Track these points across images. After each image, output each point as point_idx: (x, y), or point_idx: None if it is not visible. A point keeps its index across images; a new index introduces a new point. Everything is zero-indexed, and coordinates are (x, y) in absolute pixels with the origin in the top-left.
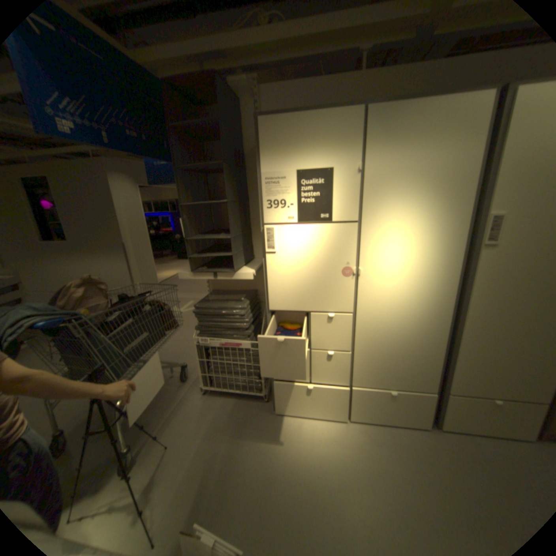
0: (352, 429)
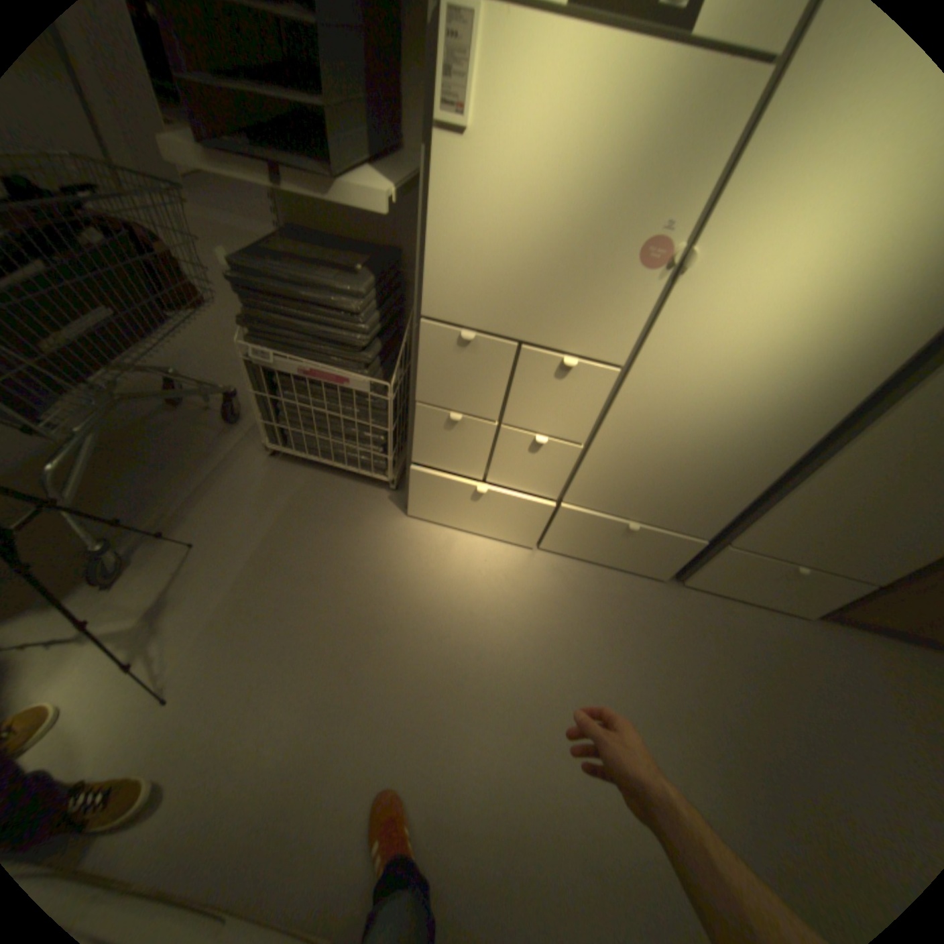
0: (538, 560)
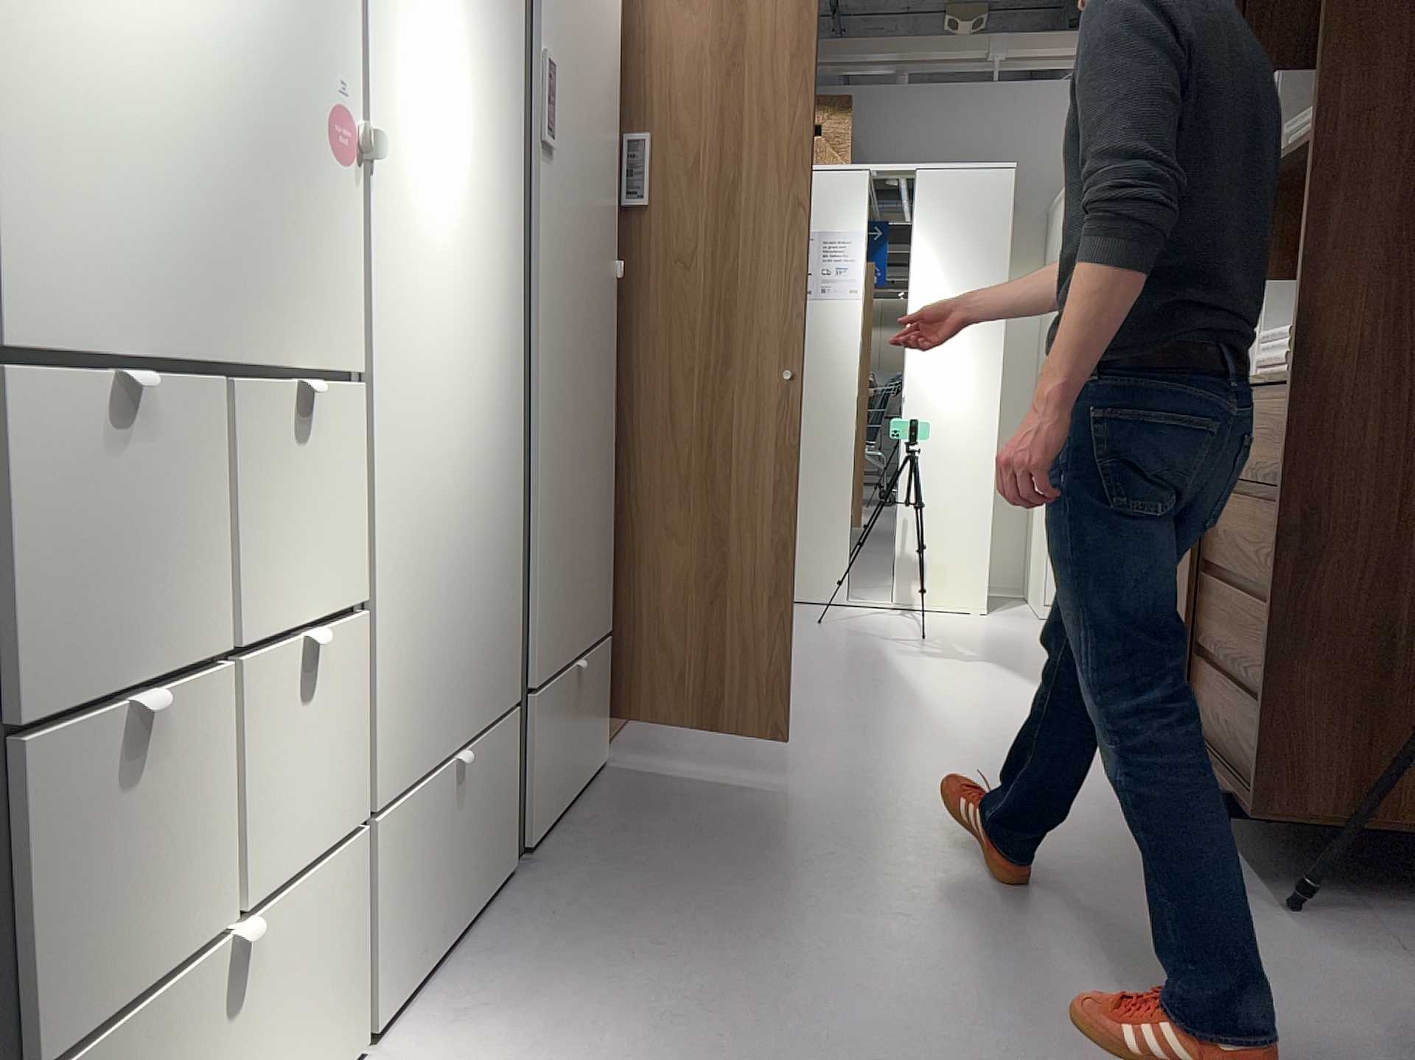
0: None
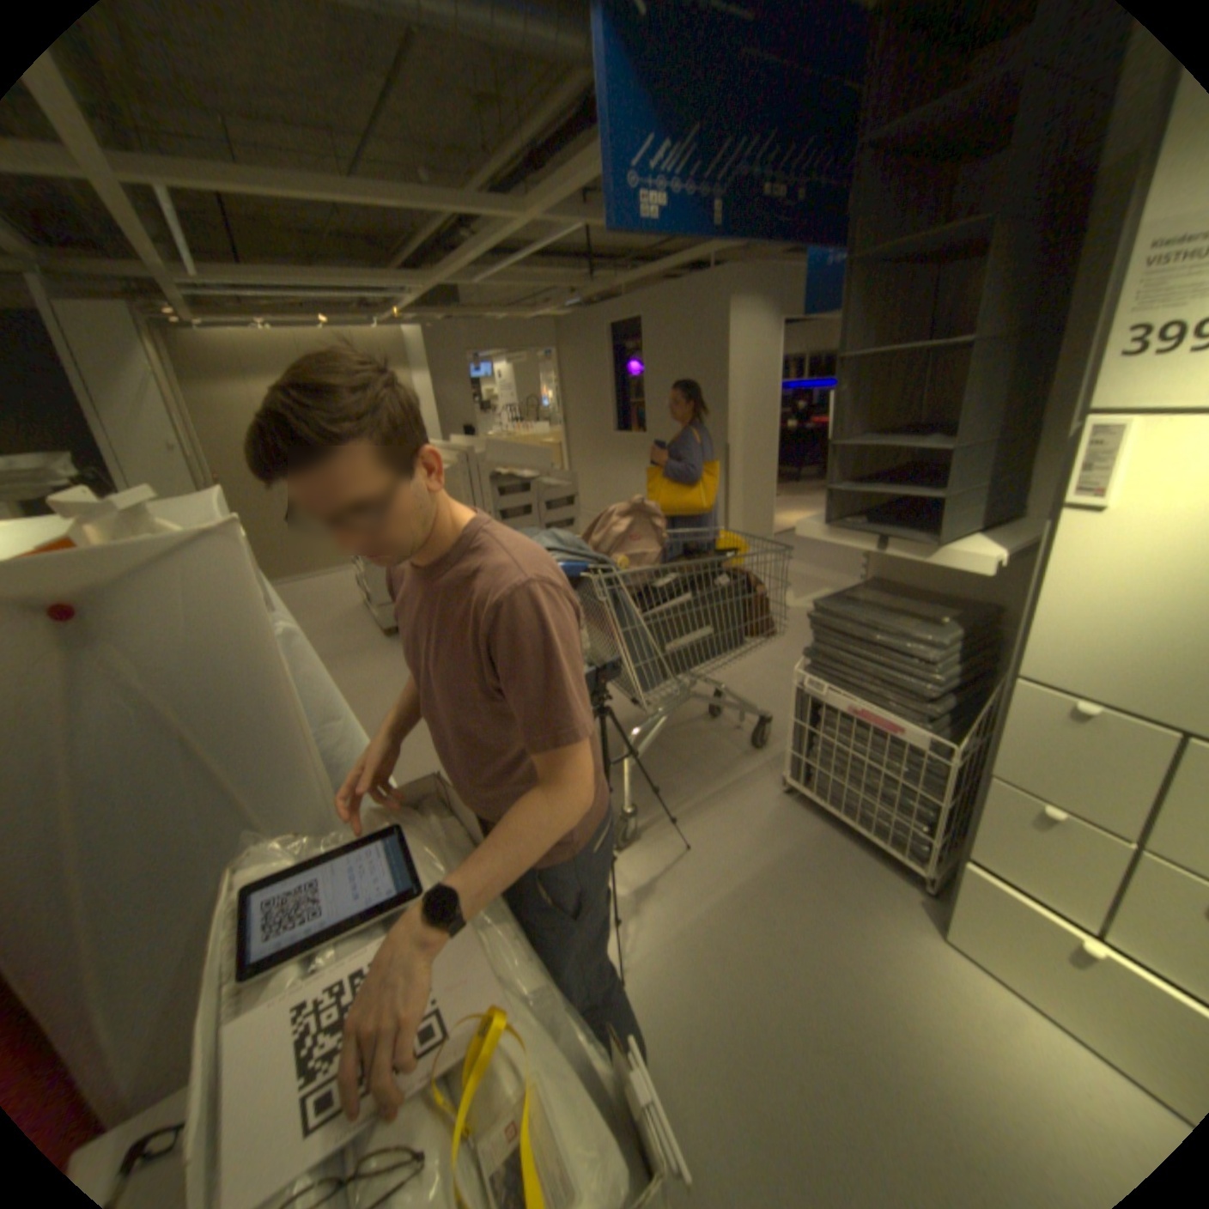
0: None
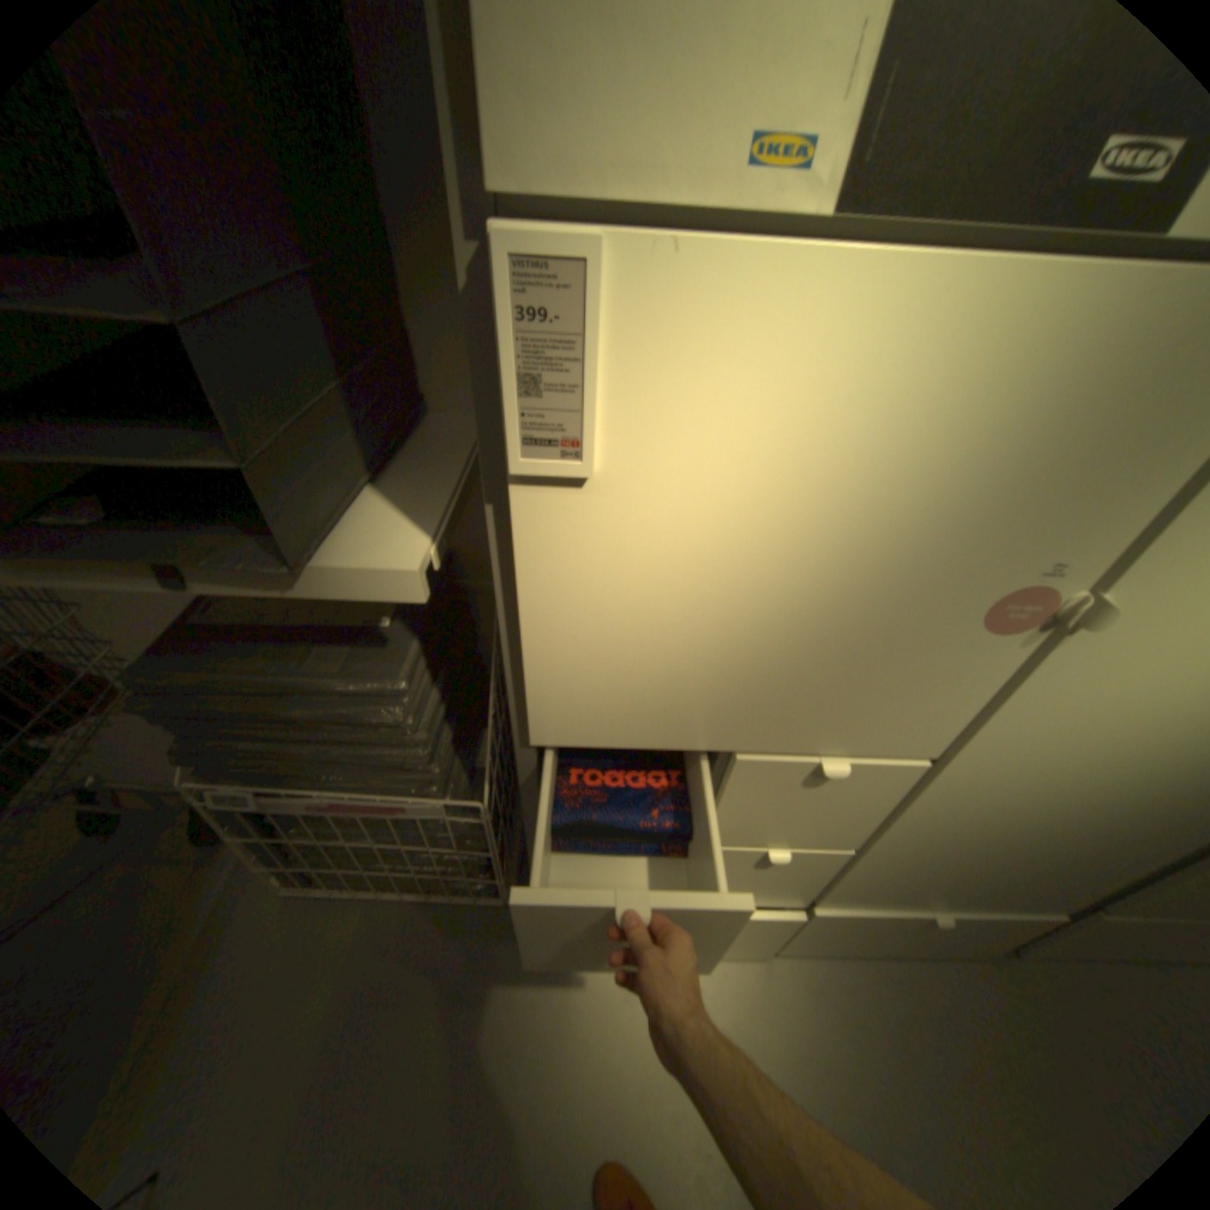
0: (781, 980)
